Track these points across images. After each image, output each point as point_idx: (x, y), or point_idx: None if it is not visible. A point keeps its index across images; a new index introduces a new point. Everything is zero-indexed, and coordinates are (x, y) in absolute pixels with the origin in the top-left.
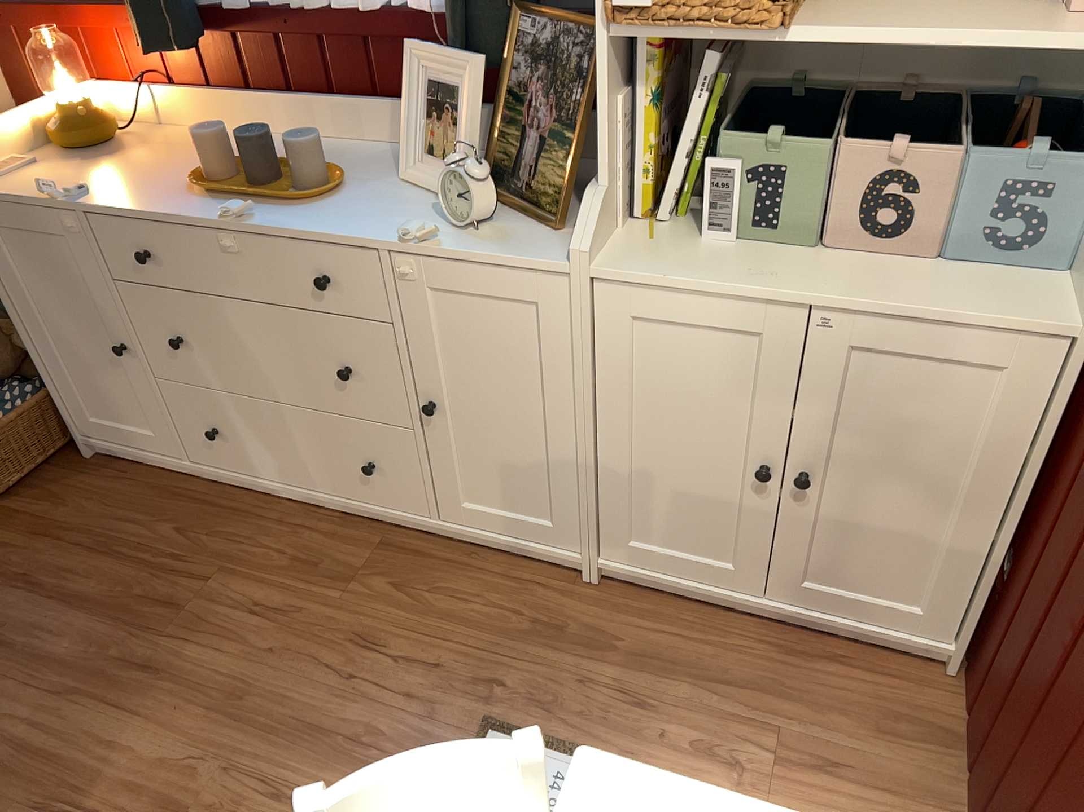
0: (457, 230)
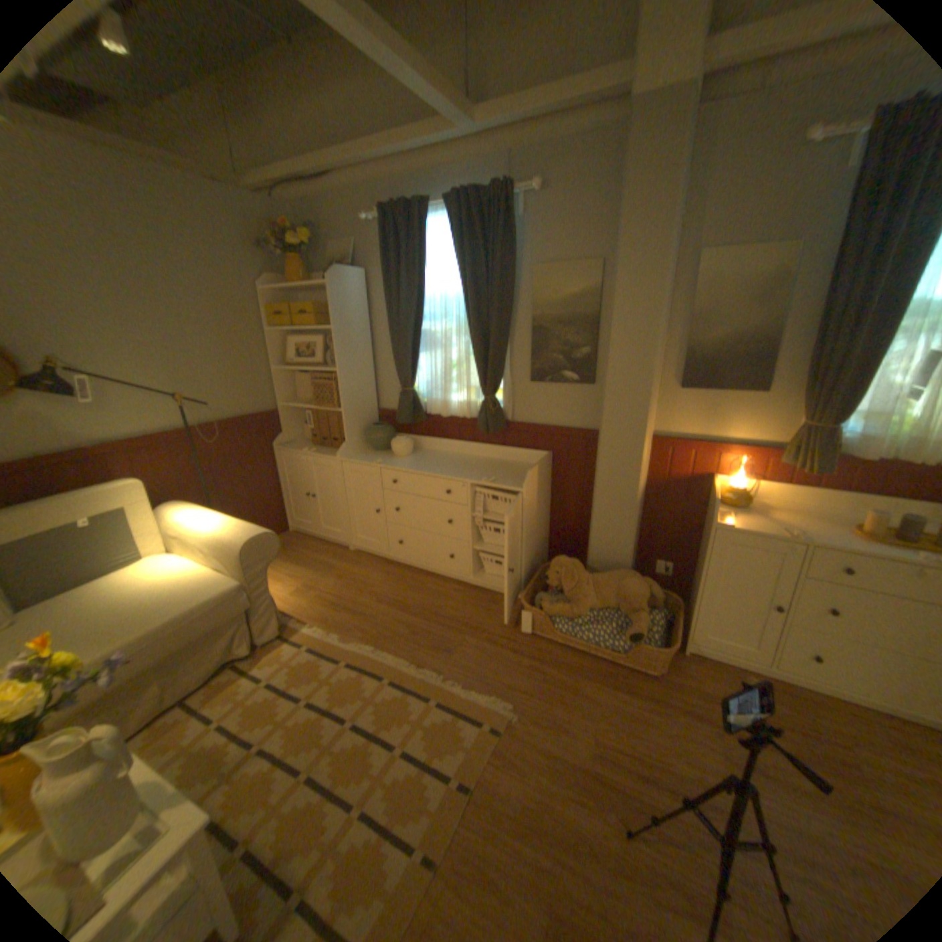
0: None
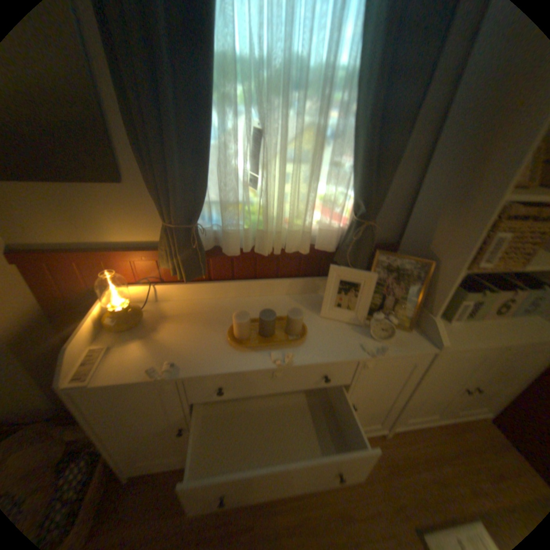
0: (385, 345)
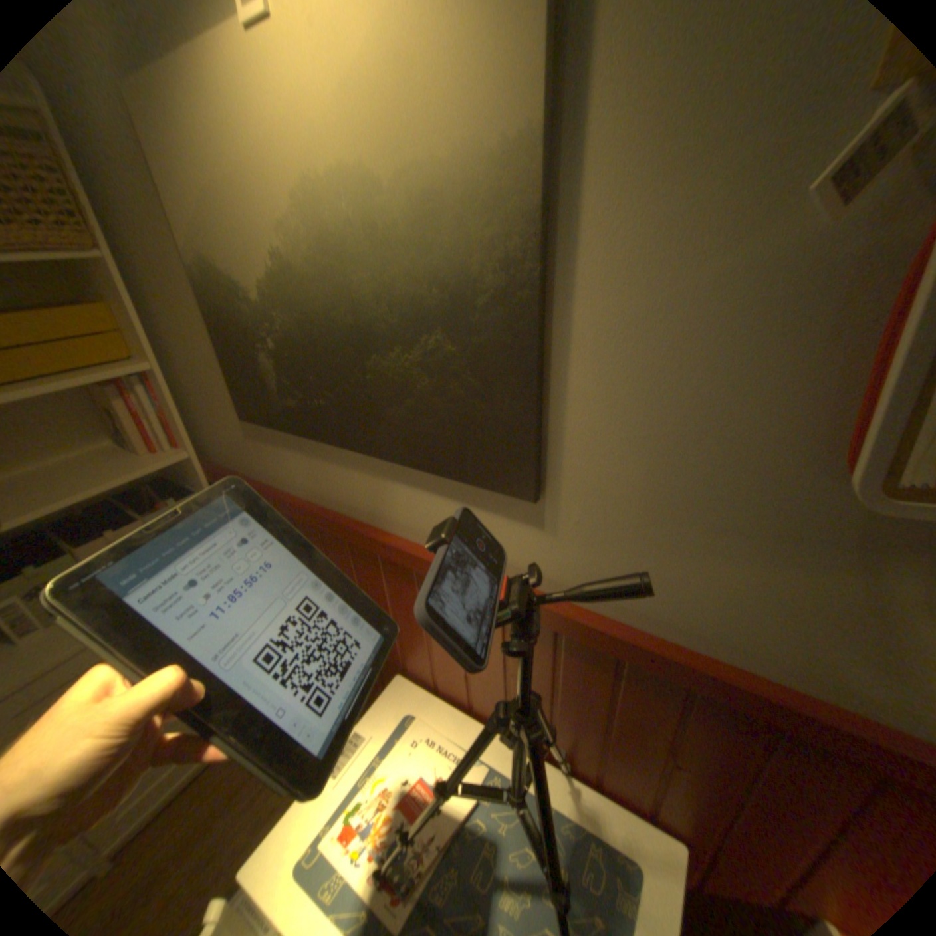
0: None
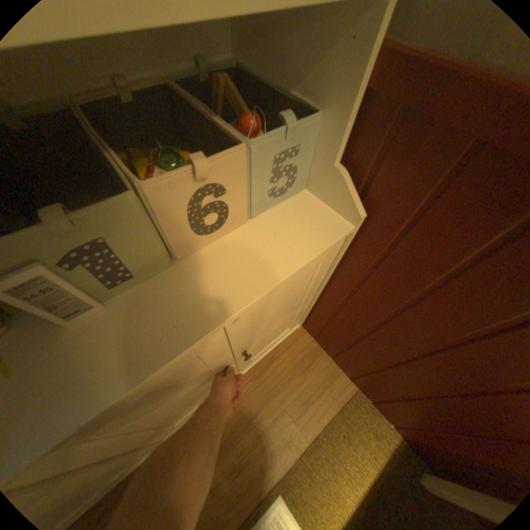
0: None
